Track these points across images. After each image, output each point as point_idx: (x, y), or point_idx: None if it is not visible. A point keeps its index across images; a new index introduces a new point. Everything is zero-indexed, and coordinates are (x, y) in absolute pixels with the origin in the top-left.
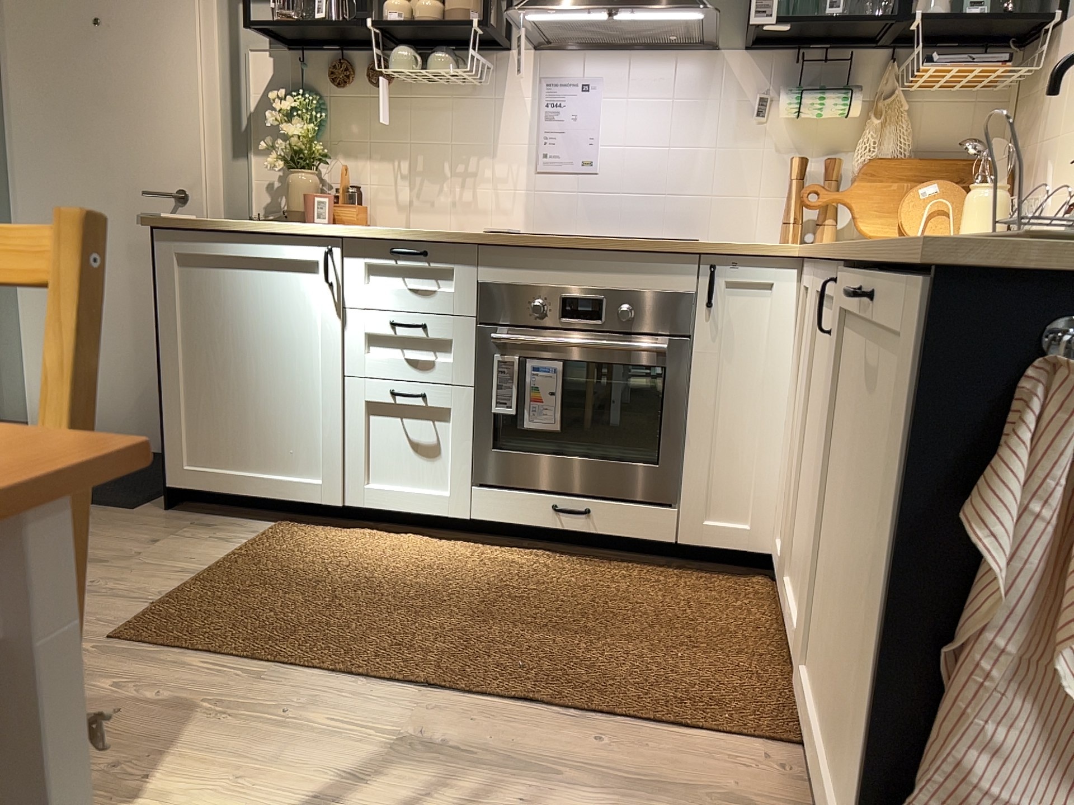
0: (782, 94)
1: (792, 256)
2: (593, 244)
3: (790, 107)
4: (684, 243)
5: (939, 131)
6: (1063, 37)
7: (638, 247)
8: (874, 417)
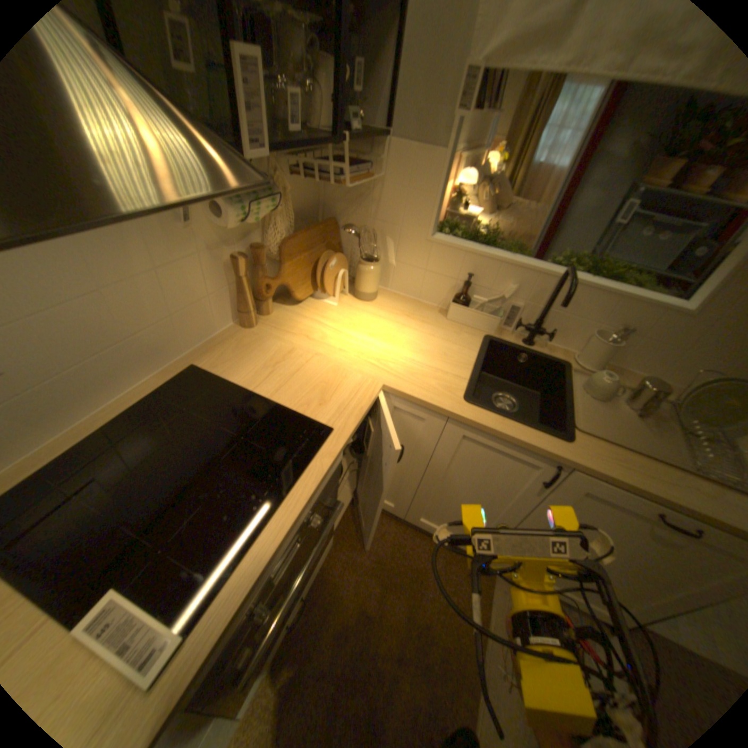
0: (228, 204)
1: (378, 390)
2: (289, 526)
3: (236, 216)
4: (340, 445)
5: (296, 195)
6: (392, 147)
7: (318, 482)
8: (640, 539)
